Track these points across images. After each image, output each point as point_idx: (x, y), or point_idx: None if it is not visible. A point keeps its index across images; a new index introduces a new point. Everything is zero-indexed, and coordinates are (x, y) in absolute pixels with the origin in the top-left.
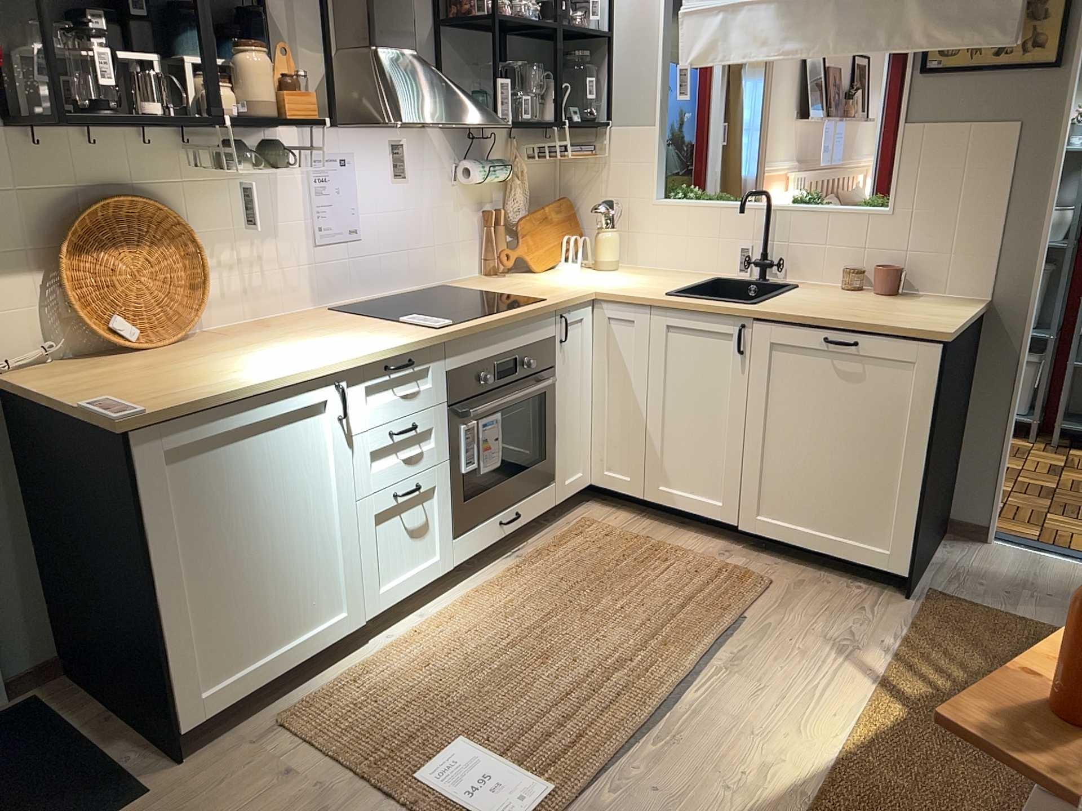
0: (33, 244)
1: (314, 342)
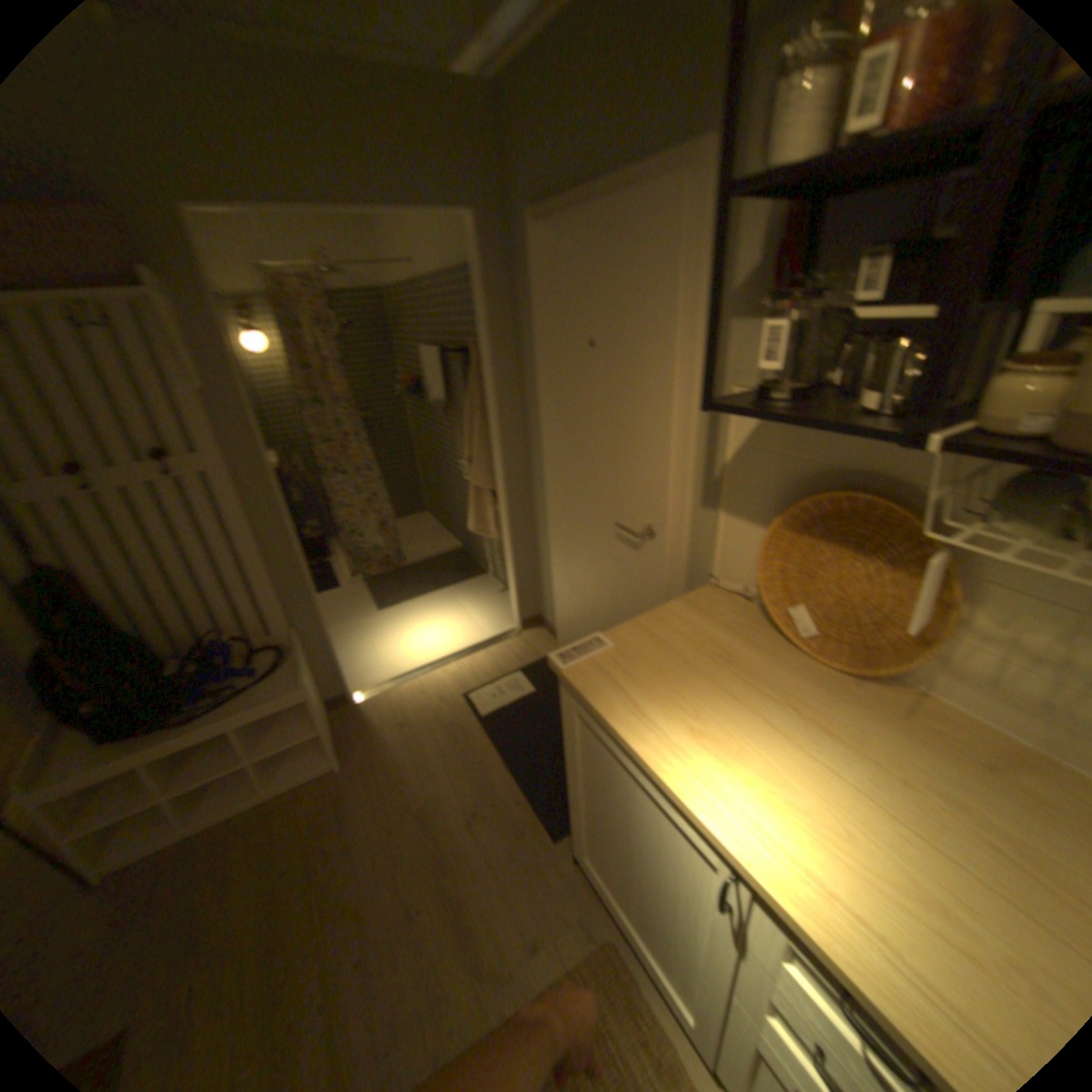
0: (777, 501)
1: (889, 834)
